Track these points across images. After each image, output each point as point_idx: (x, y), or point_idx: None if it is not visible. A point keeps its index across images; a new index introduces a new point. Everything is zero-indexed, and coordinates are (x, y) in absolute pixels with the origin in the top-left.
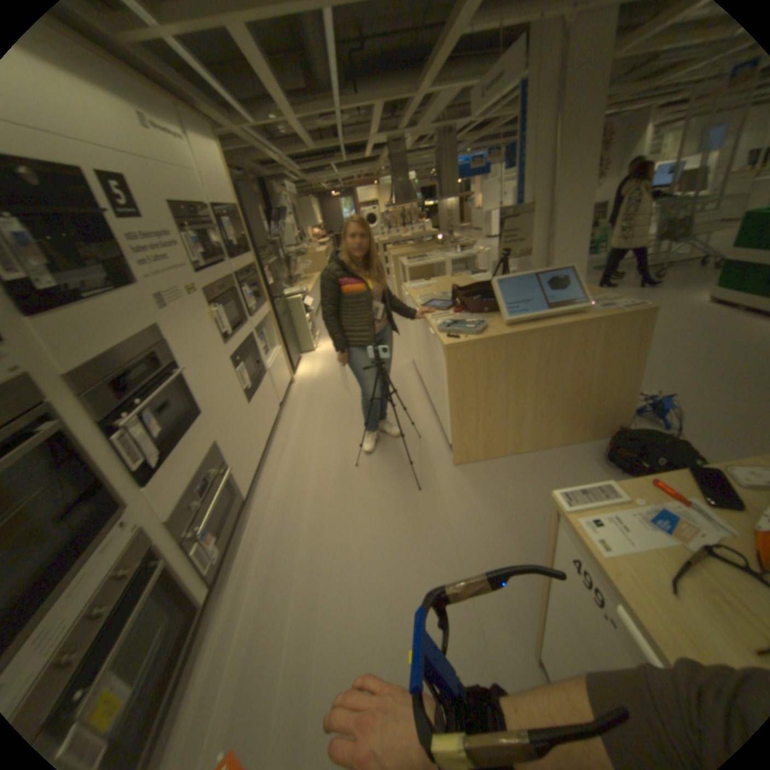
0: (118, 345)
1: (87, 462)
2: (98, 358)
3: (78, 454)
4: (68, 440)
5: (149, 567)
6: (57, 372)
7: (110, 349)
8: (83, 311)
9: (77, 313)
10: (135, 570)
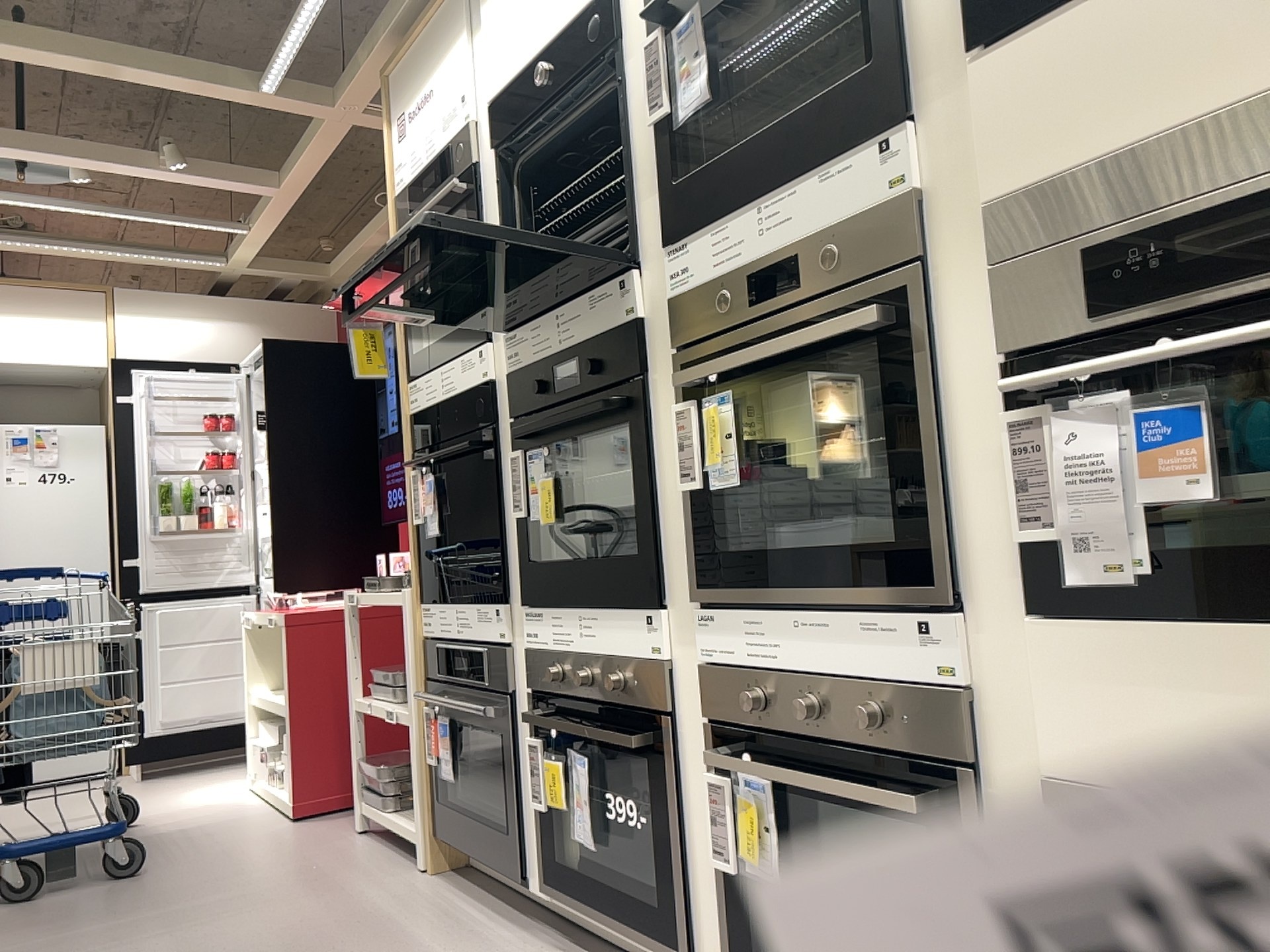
0: (1253, 107)
1: (928, 430)
2: (1102, 161)
3: (914, 400)
4: (910, 359)
5: (932, 793)
6: (978, 196)
7: (1202, 127)
8: (1111, 2)
9: (1089, 14)
10: (906, 752)
